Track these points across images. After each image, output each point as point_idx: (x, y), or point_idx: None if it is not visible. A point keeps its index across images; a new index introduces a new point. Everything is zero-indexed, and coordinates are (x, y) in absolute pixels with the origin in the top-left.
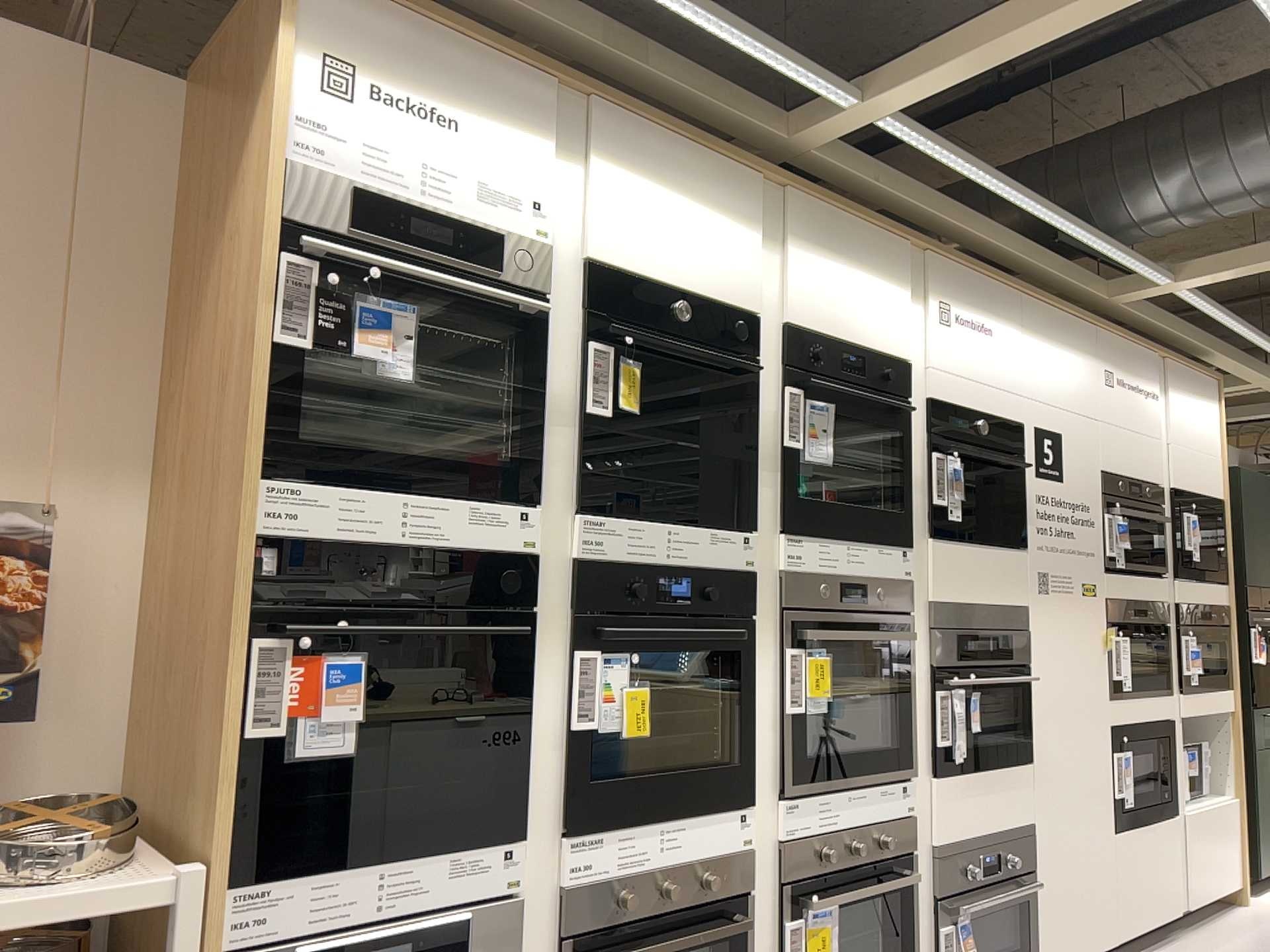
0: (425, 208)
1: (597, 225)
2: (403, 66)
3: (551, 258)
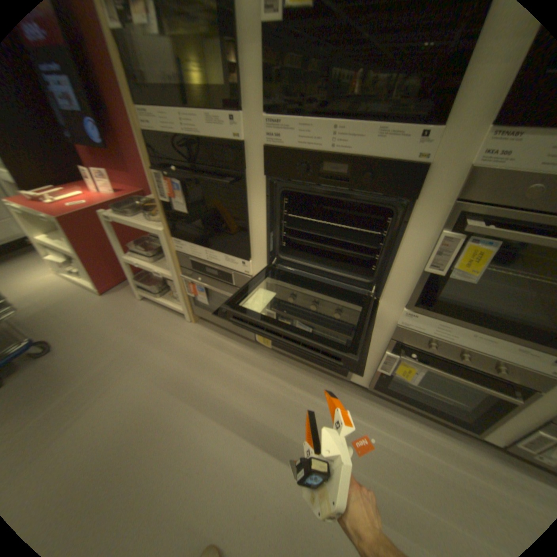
0: None
1: None
2: None
3: None
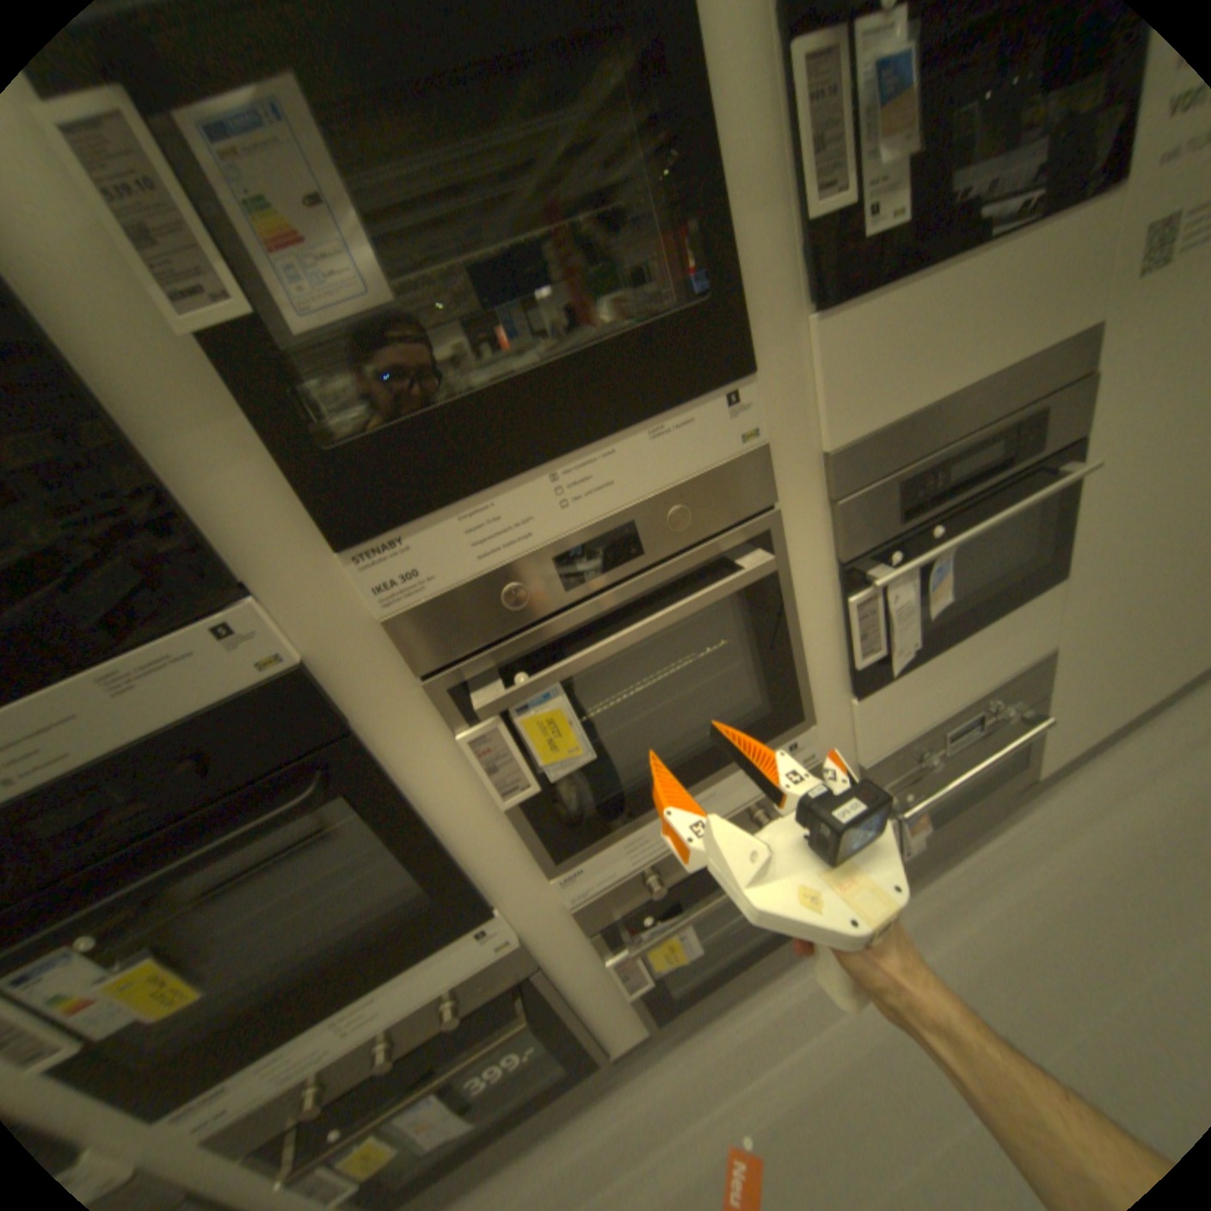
0: None
1: None
2: None
3: None
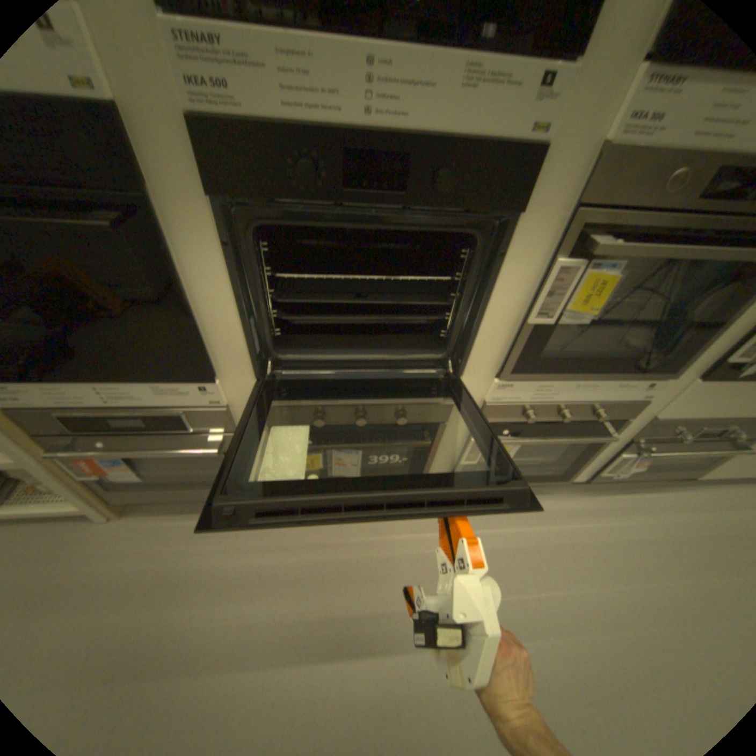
0: None
1: None
2: None
3: None
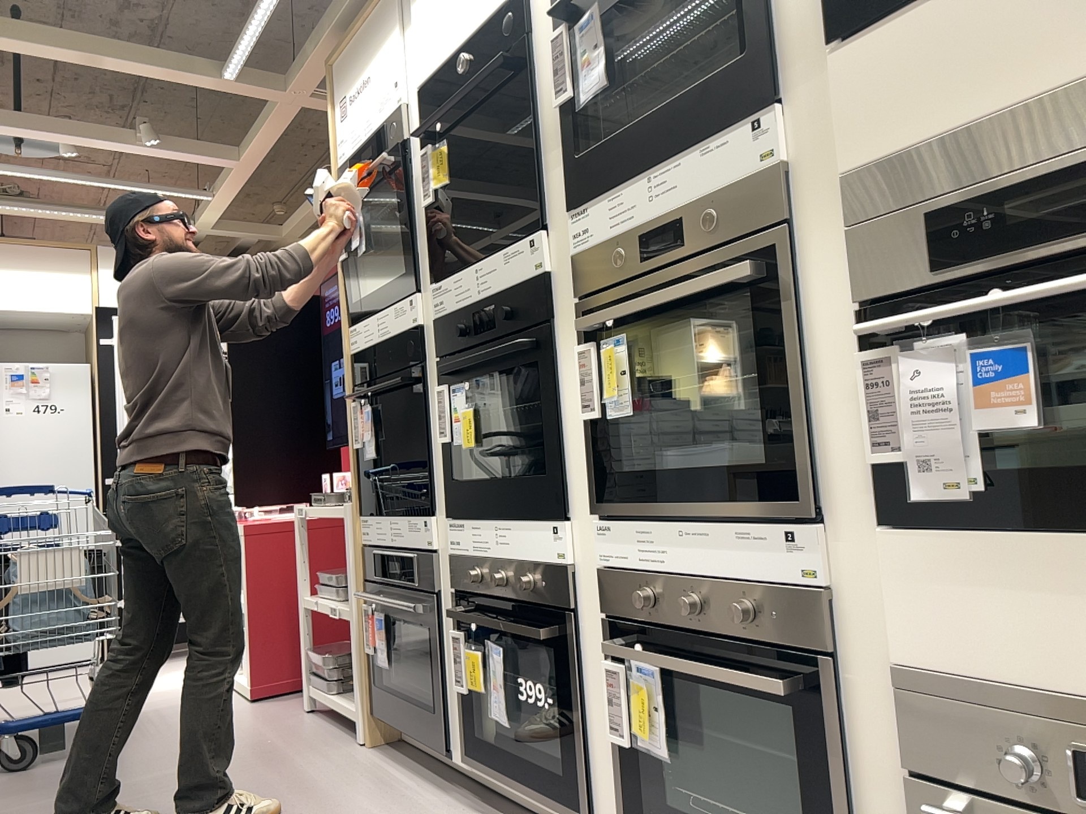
0: (362, 141)
1: (415, 53)
2: (349, 69)
3: (398, 110)
